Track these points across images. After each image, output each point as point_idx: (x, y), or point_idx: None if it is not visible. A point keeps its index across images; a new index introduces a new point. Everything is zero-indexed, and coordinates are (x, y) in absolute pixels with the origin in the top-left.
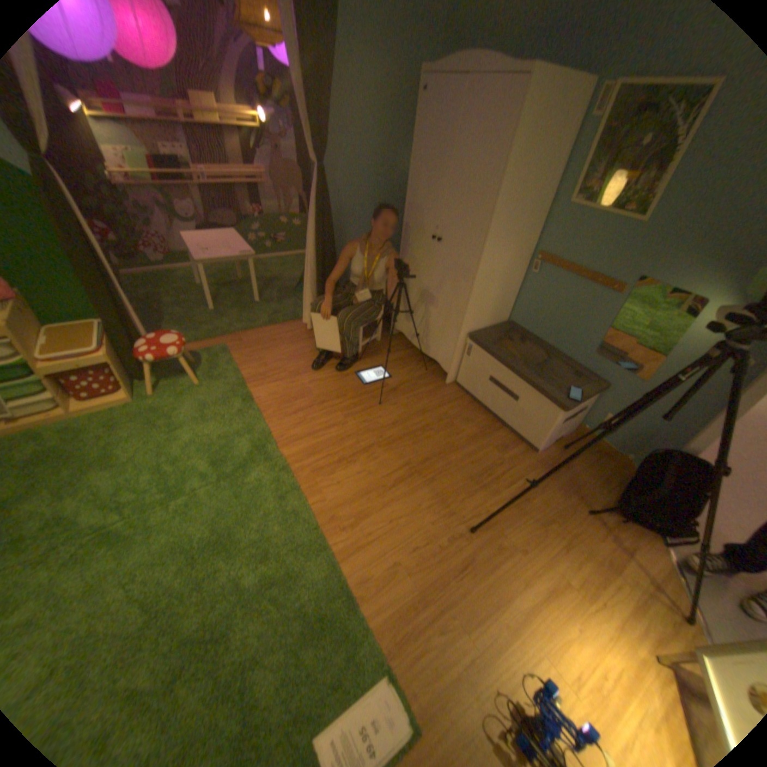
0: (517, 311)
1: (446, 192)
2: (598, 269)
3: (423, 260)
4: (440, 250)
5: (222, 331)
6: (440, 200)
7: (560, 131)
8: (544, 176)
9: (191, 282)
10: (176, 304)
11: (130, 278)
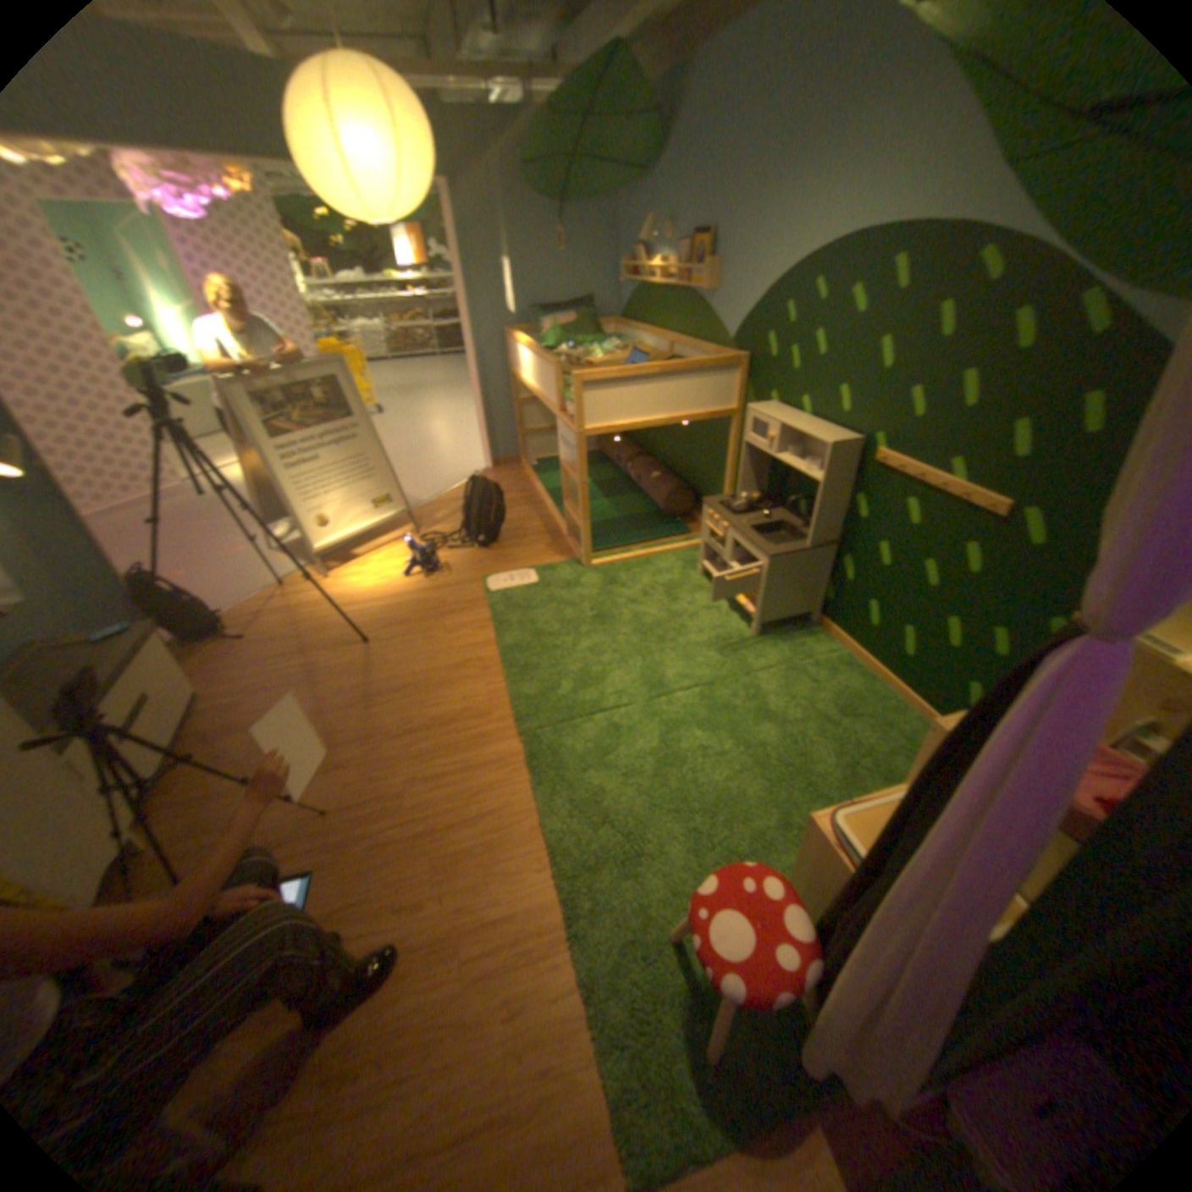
0: None
1: None
2: None
3: None
4: None
5: None
6: None
7: None
8: None
9: None
10: None
11: None
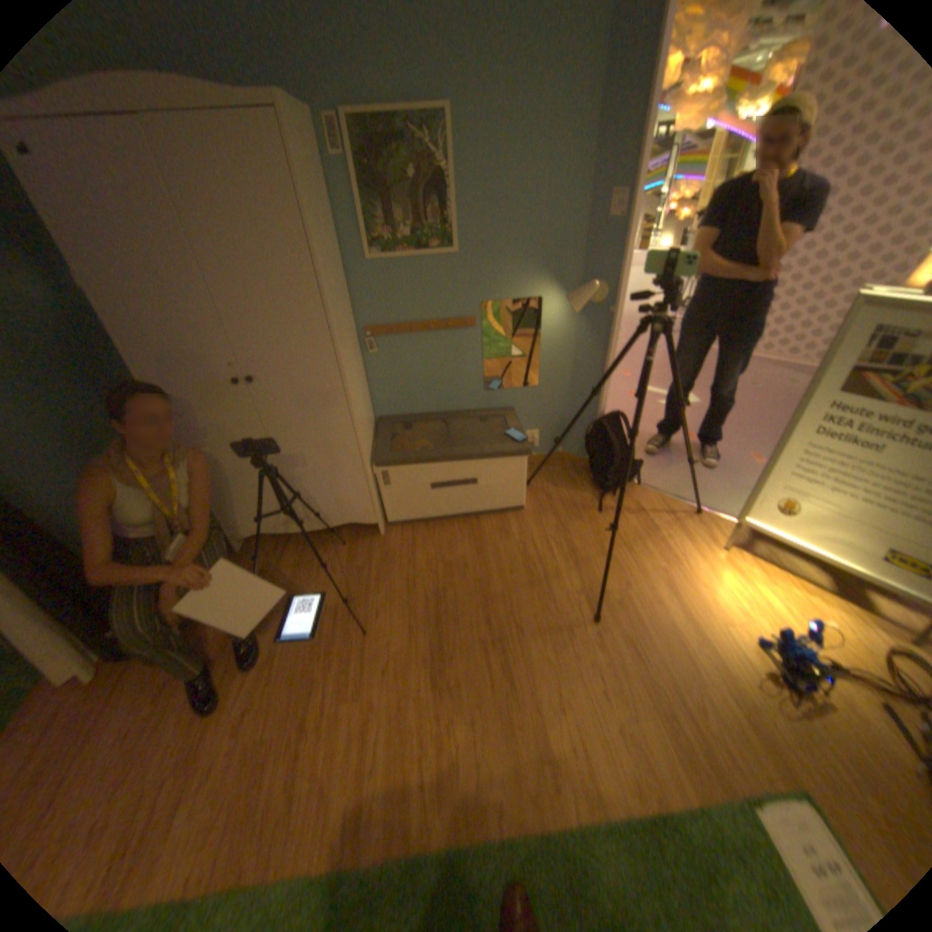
0: (378, 401)
1: (214, 307)
2: (439, 315)
3: (232, 418)
4: (253, 390)
5: None
6: (209, 322)
7: (317, 179)
8: (330, 238)
9: None
10: None
11: None
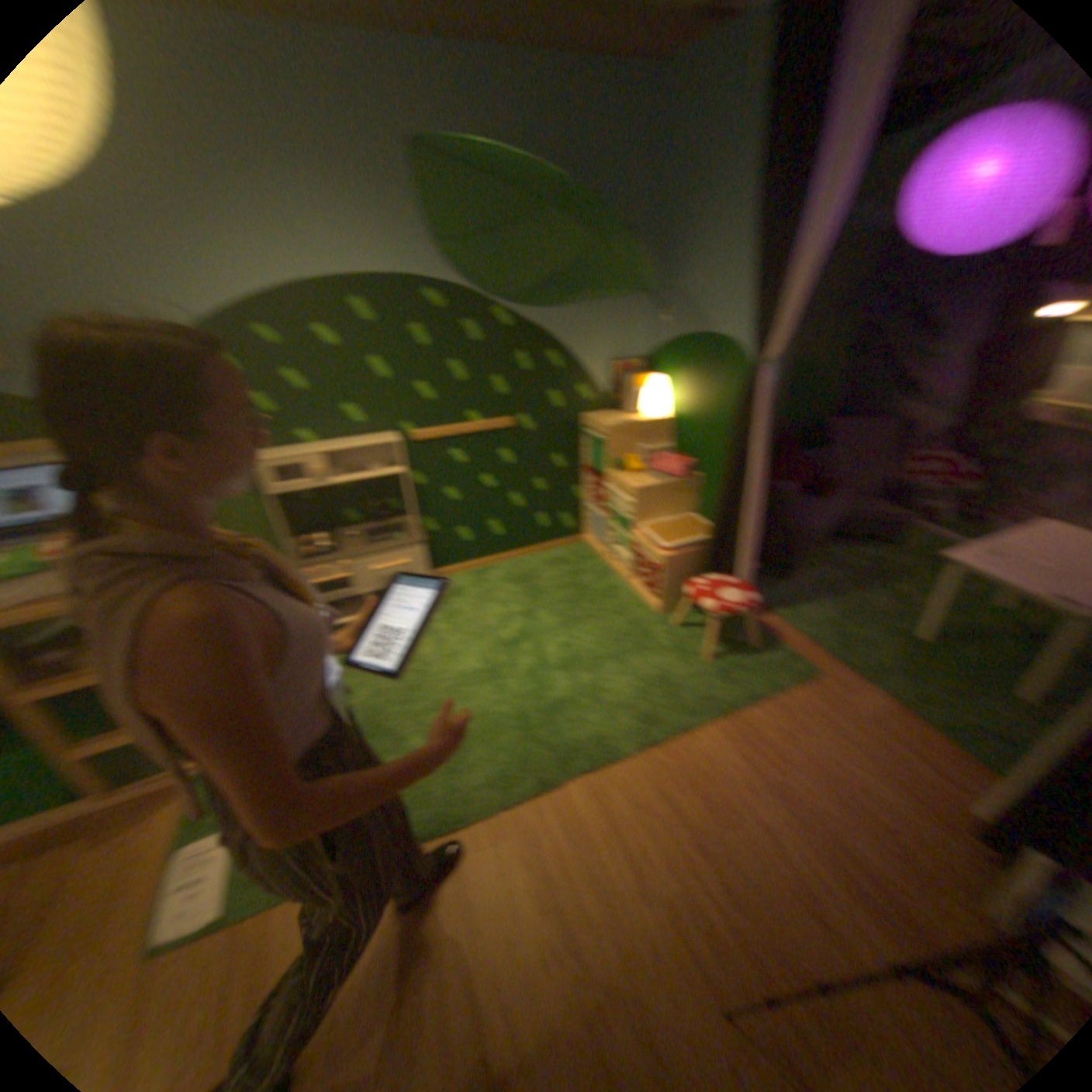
0: None
1: None
2: None
3: None
4: None
5: (866, 667)
6: None
7: None
8: None
9: (1006, 598)
10: (907, 600)
11: (941, 542)
